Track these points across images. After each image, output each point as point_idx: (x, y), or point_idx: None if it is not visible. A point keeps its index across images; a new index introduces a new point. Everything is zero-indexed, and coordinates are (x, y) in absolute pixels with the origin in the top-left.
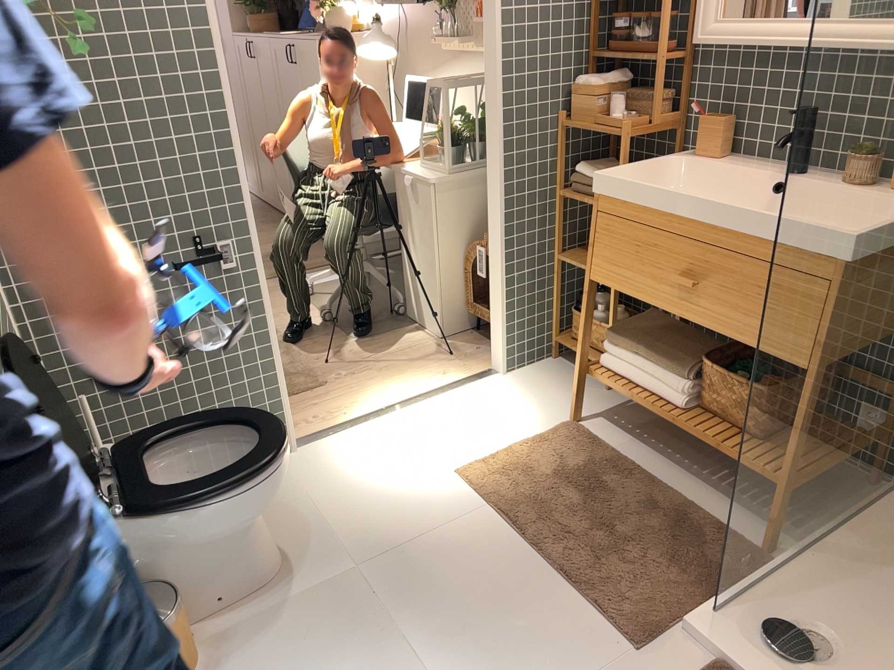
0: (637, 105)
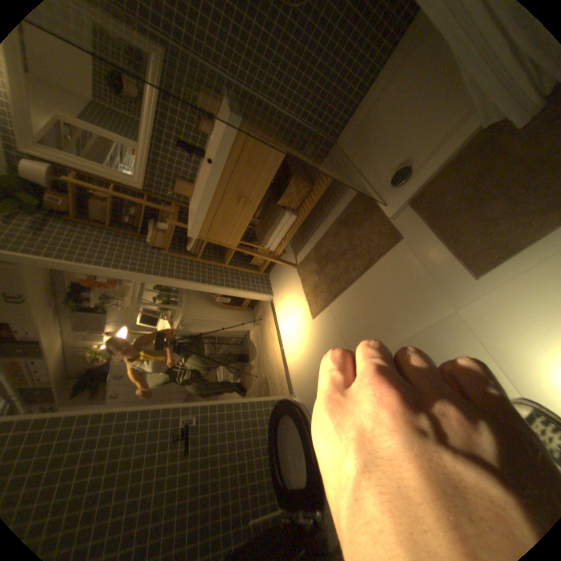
0: (162, 218)
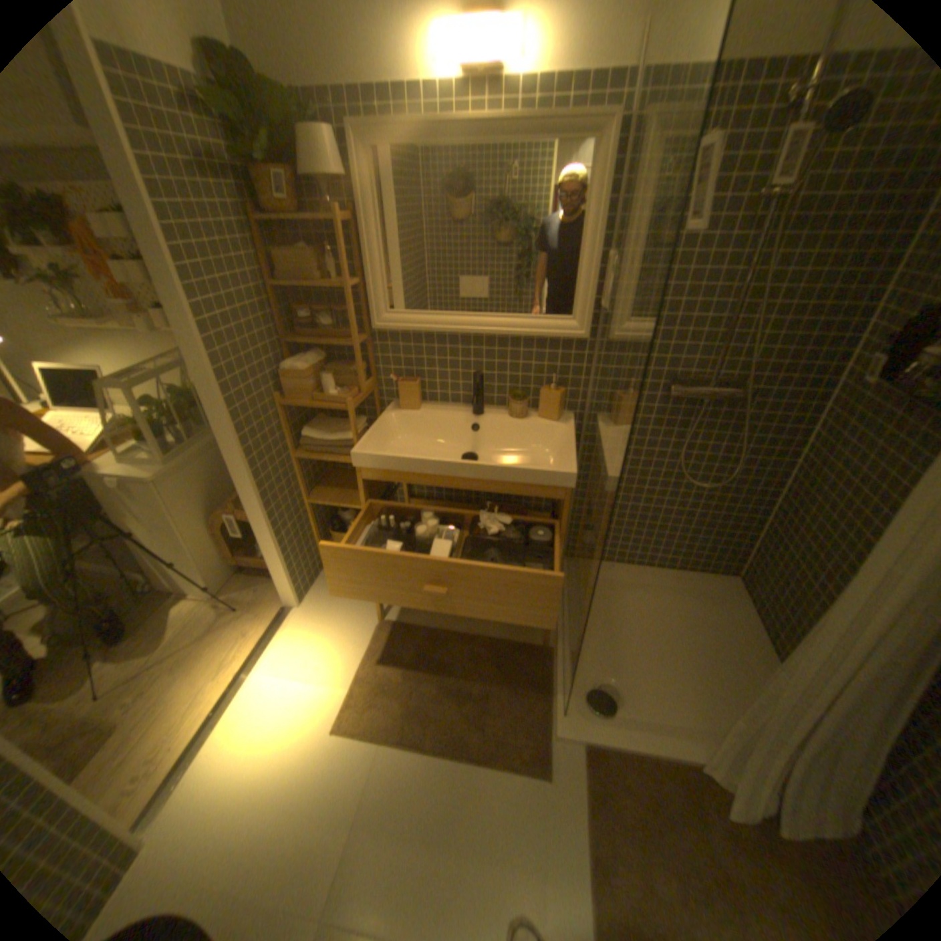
0: (343, 377)
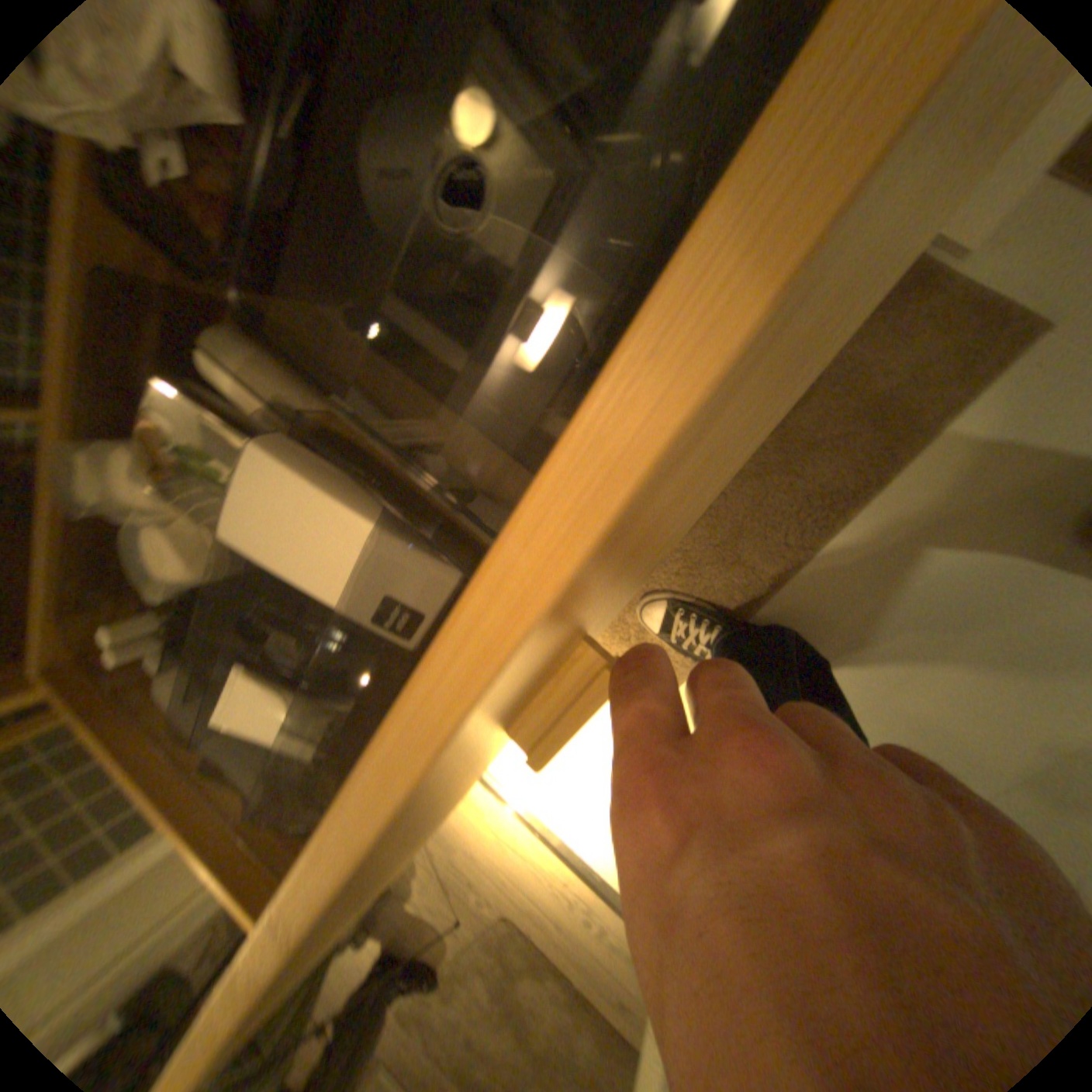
0: None
